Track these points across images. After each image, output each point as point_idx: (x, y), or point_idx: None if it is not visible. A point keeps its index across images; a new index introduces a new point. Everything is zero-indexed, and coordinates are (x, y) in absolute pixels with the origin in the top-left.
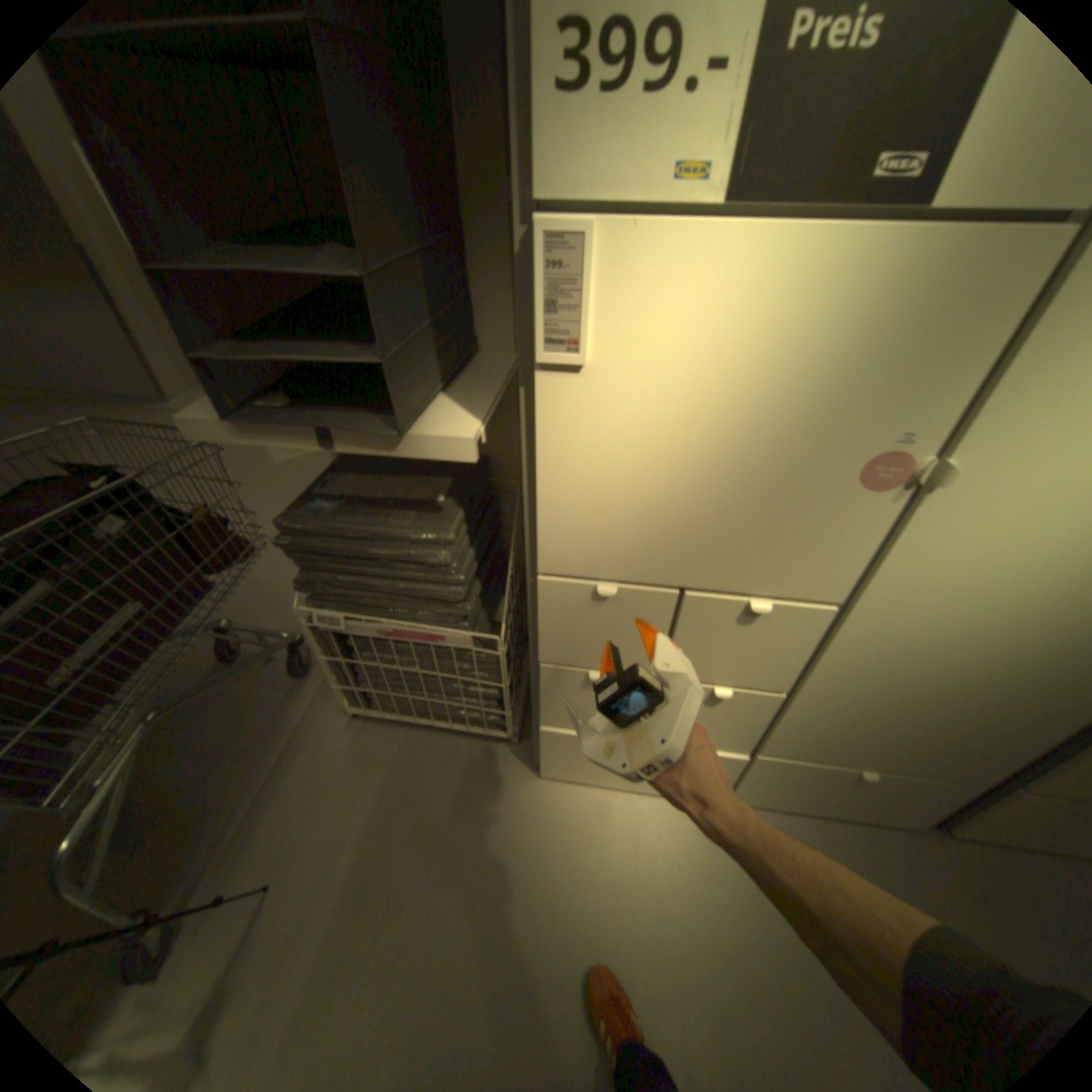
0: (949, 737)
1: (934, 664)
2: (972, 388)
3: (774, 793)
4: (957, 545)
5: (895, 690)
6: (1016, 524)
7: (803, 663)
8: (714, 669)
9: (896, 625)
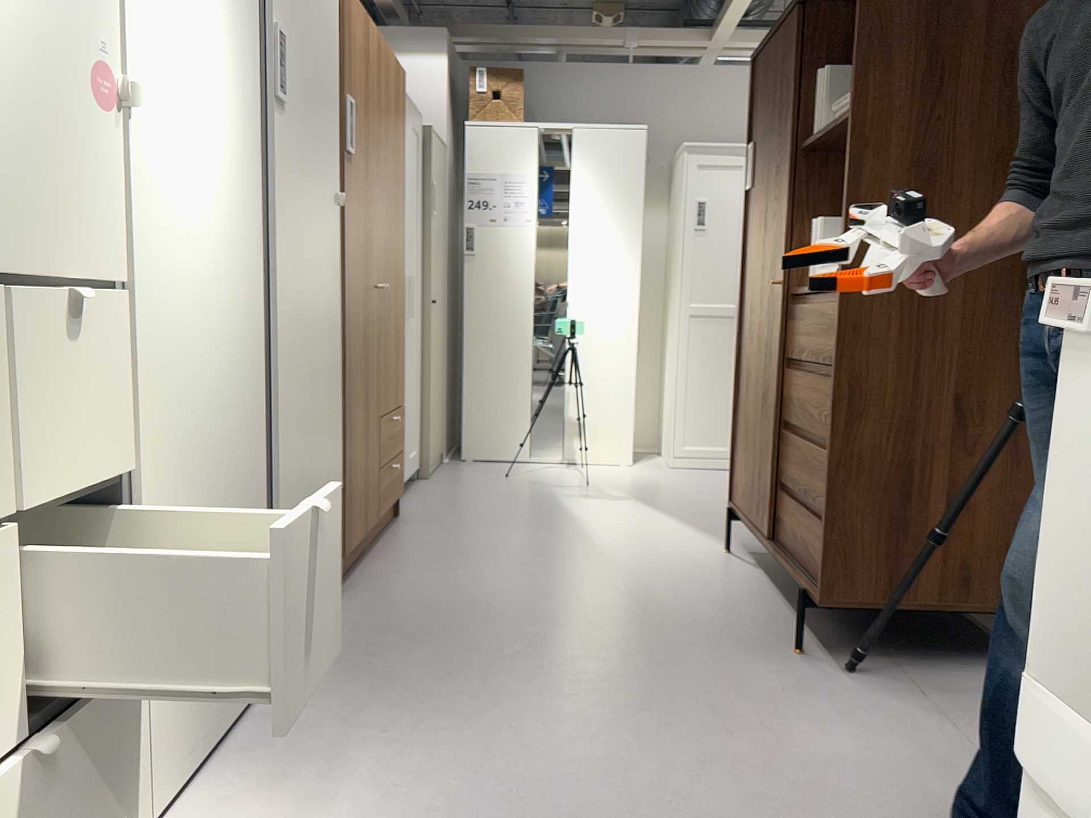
0: (224, 480)
1: (186, 364)
2: (103, 2)
3: (171, 730)
4: (149, 187)
5: (180, 420)
6: (165, 162)
7: (116, 405)
8: (53, 456)
9: (153, 308)
